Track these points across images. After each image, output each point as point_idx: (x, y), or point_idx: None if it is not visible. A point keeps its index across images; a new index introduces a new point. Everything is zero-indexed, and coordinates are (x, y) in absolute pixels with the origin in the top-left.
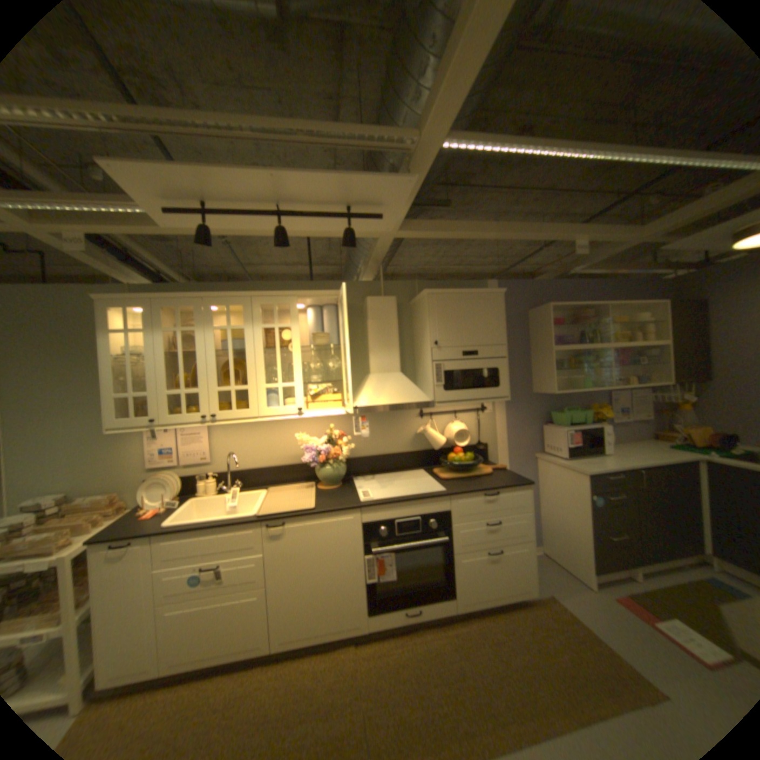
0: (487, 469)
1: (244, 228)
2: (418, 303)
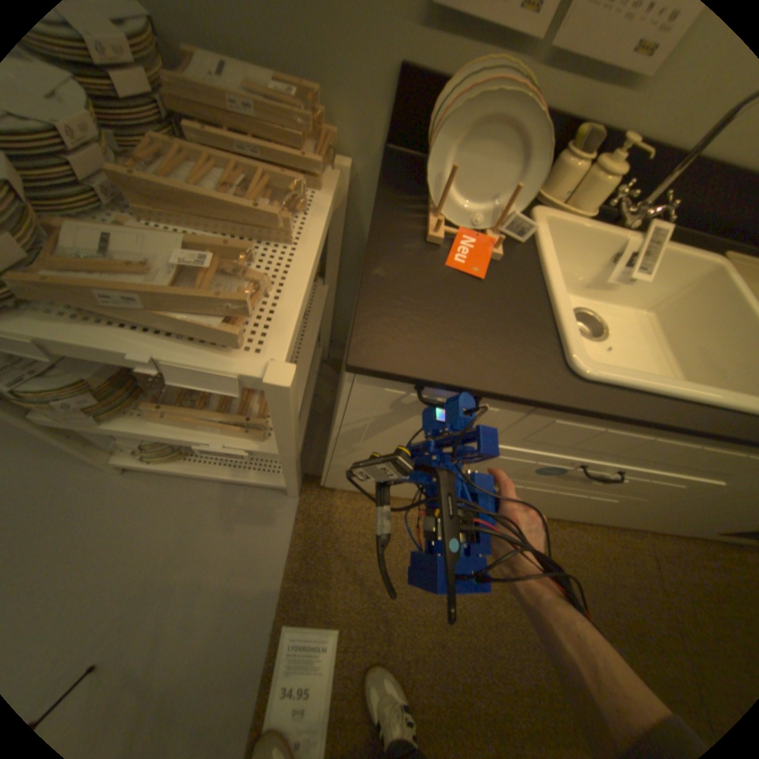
0: None
1: None
2: None
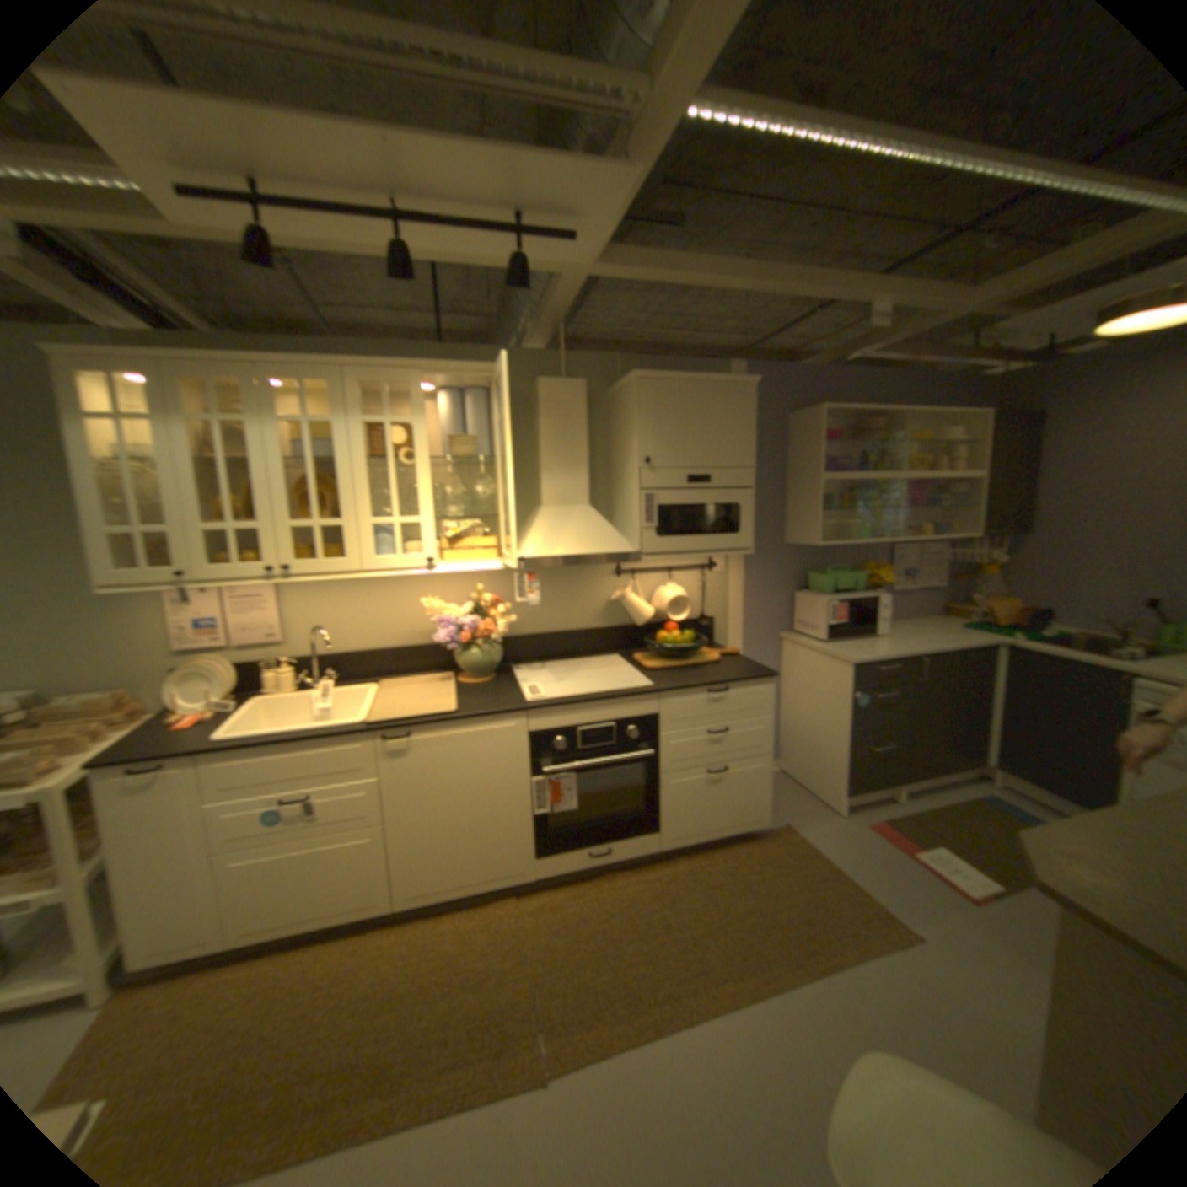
0: (711, 655)
1: (329, 237)
2: (622, 393)
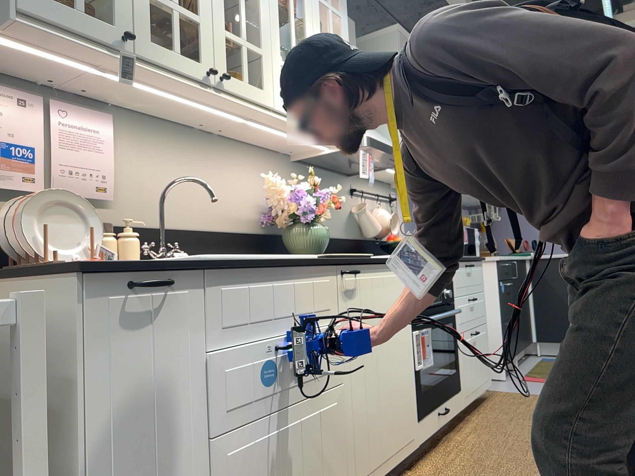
0: None
1: None
2: (371, 44)
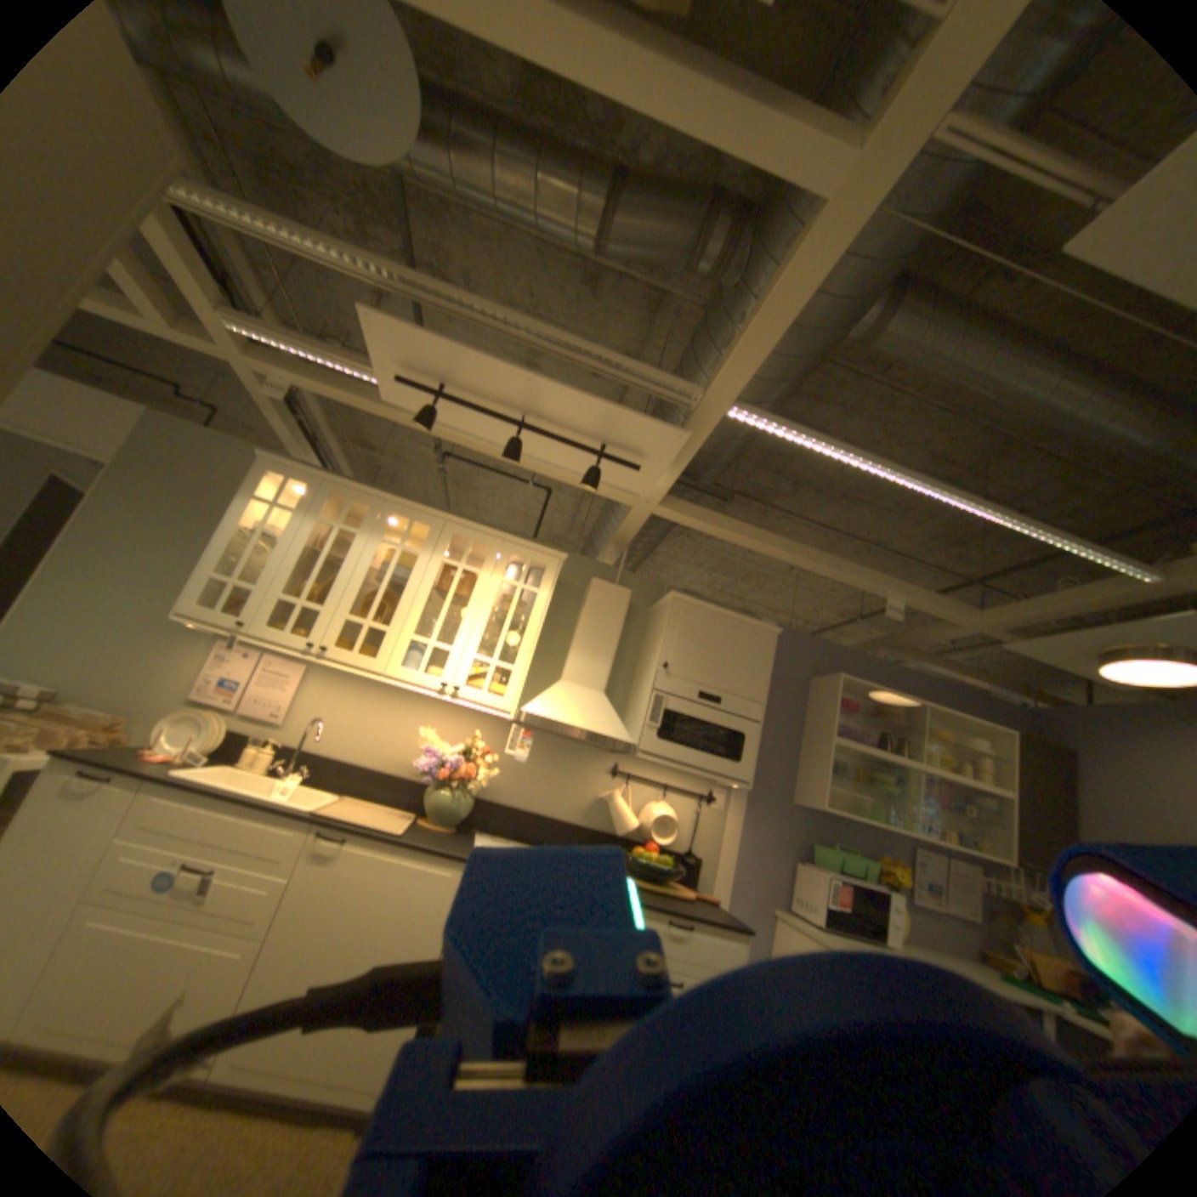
0: (689, 898)
1: (474, 433)
2: (658, 610)
